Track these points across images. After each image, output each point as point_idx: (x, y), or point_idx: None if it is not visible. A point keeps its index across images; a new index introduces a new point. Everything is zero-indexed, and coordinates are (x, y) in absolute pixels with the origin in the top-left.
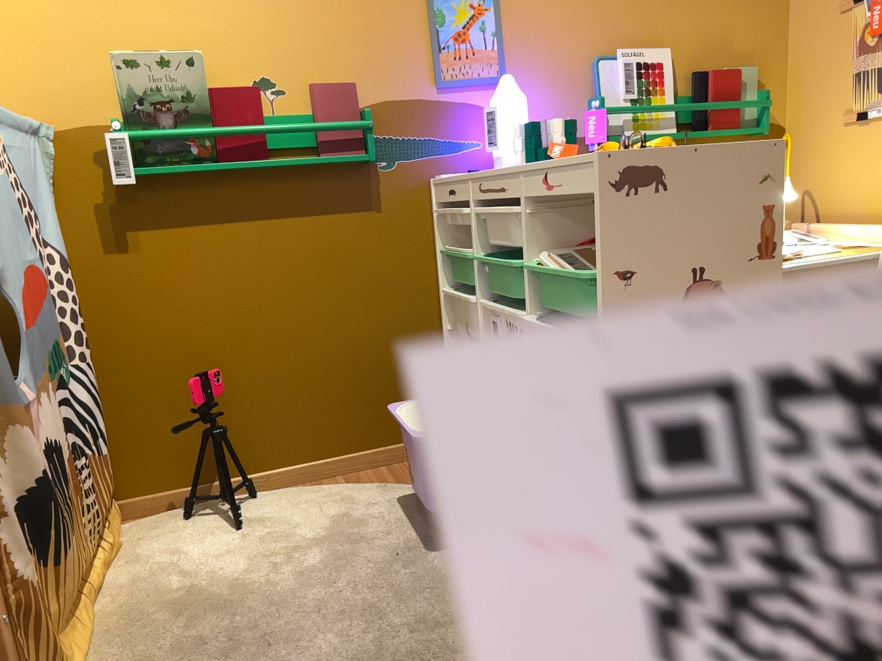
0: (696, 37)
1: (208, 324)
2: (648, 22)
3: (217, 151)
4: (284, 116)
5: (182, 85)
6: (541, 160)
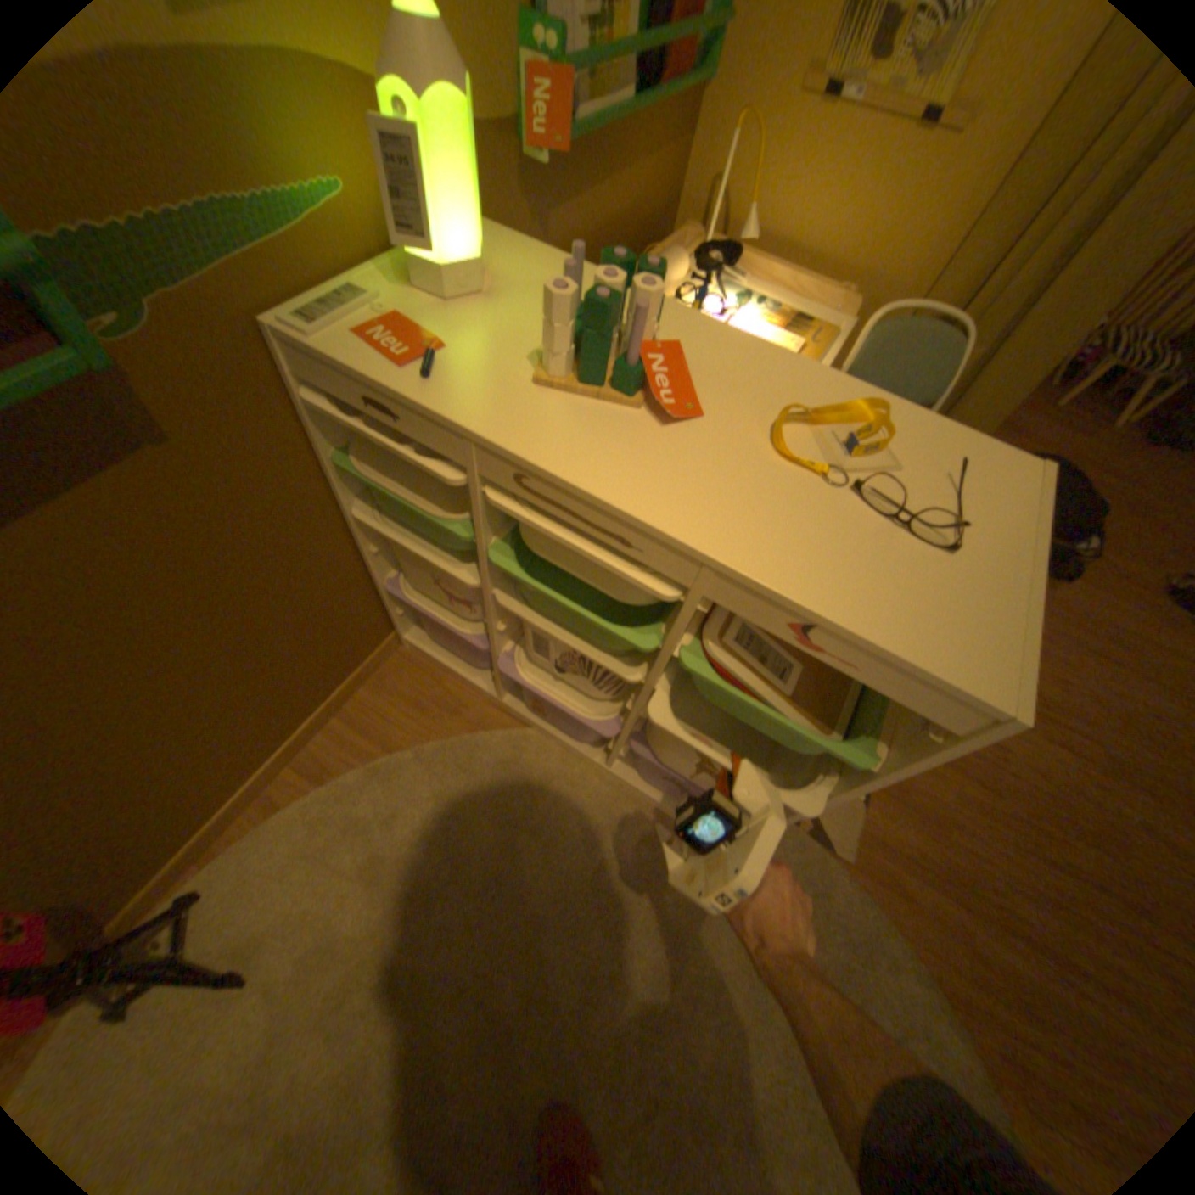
0: None
1: None
2: None
3: None
4: None
5: None
6: (629, 394)
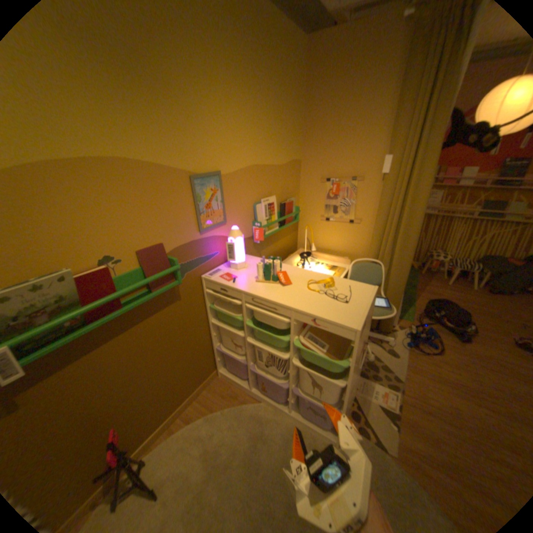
0: (280, 188)
1: (96, 406)
2: (268, 185)
3: (85, 316)
4: (124, 274)
5: (55, 294)
6: (275, 281)
